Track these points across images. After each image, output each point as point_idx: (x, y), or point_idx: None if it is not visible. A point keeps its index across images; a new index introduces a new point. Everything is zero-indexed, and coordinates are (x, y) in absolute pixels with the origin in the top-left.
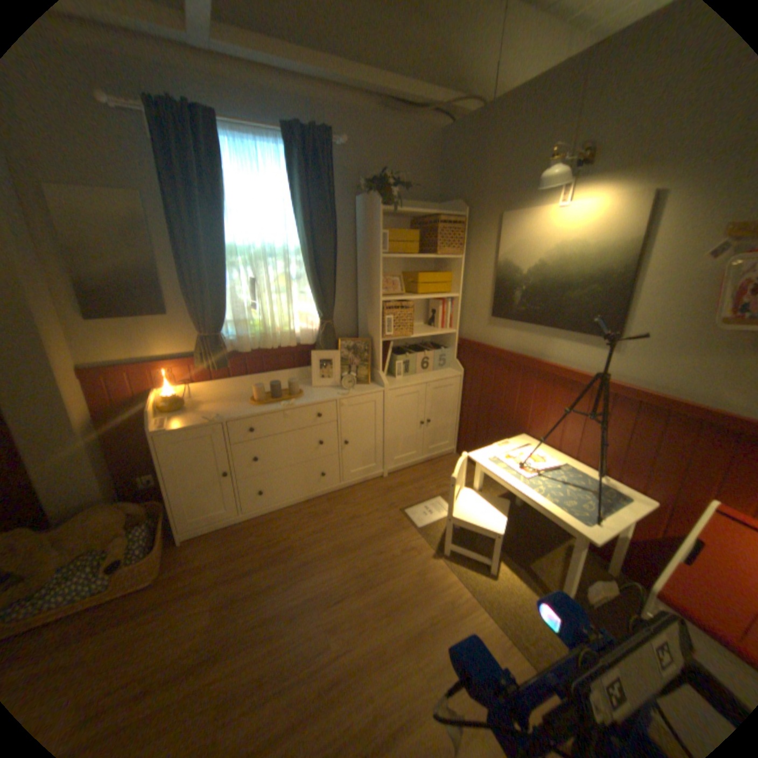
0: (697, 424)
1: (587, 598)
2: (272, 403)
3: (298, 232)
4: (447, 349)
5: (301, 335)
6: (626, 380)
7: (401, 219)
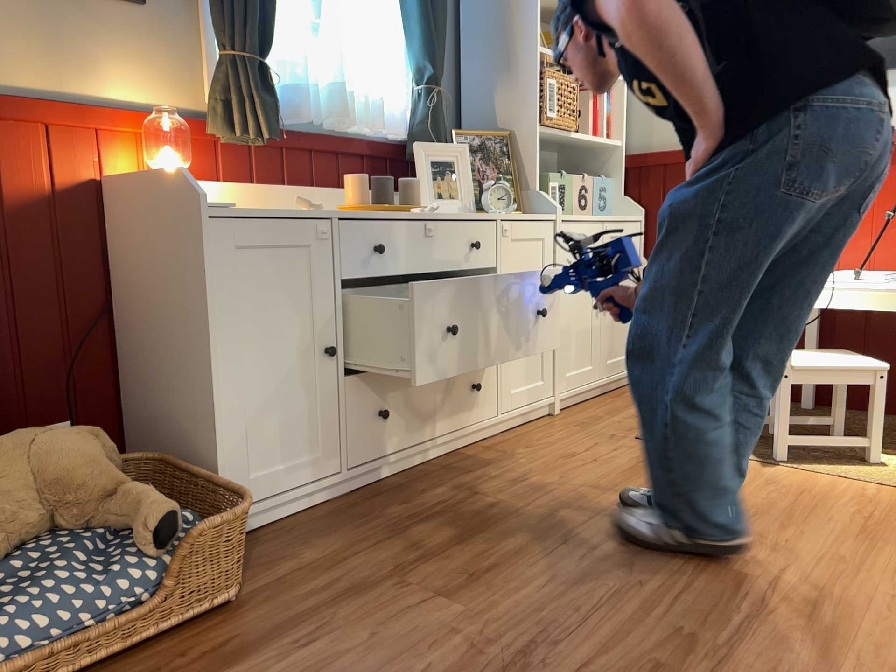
0: None
1: None
2: (390, 212)
3: None
4: (605, 180)
5: (381, 119)
6: None
7: None
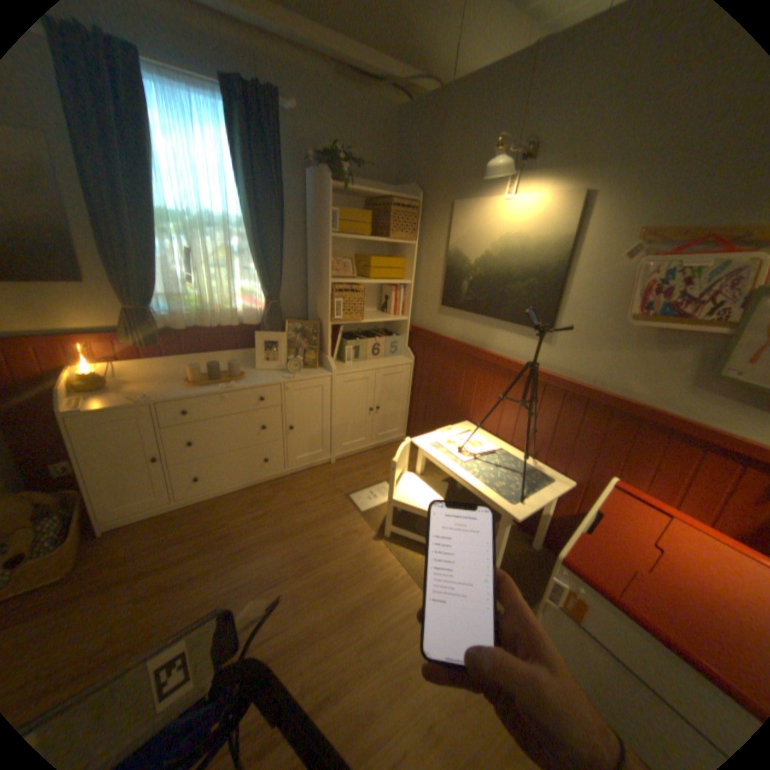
0: (609, 411)
1: (512, 570)
2: (210, 385)
3: (241, 202)
4: (399, 336)
5: (244, 315)
6: (555, 370)
7: (355, 199)
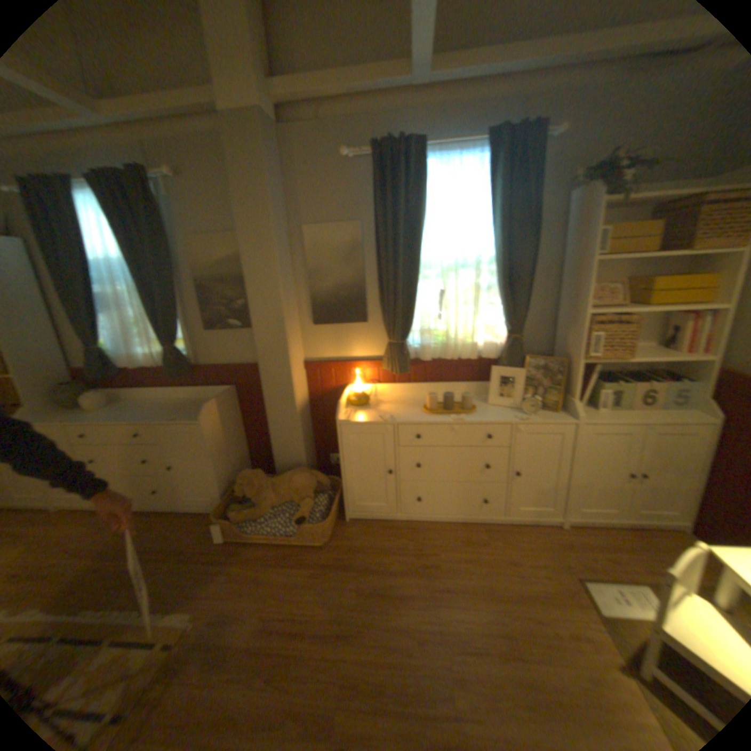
0: None
1: None
2: (444, 414)
3: (496, 240)
4: (697, 382)
5: (485, 348)
6: None
7: (638, 208)
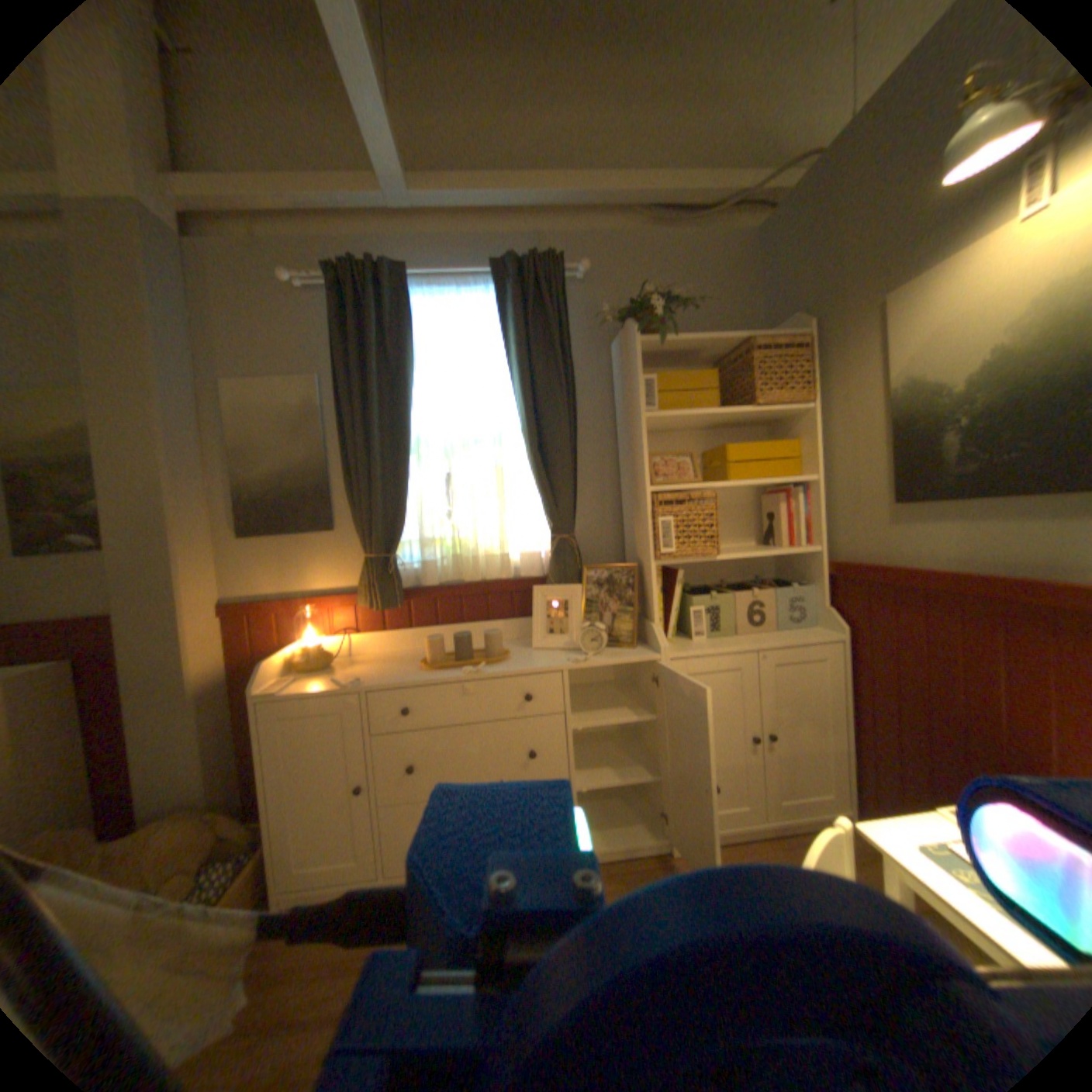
0: None
1: None
2: (454, 667)
3: (520, 403)
4: (810, 585)
5: (525, 562)
6: None
7: (694, 367)
